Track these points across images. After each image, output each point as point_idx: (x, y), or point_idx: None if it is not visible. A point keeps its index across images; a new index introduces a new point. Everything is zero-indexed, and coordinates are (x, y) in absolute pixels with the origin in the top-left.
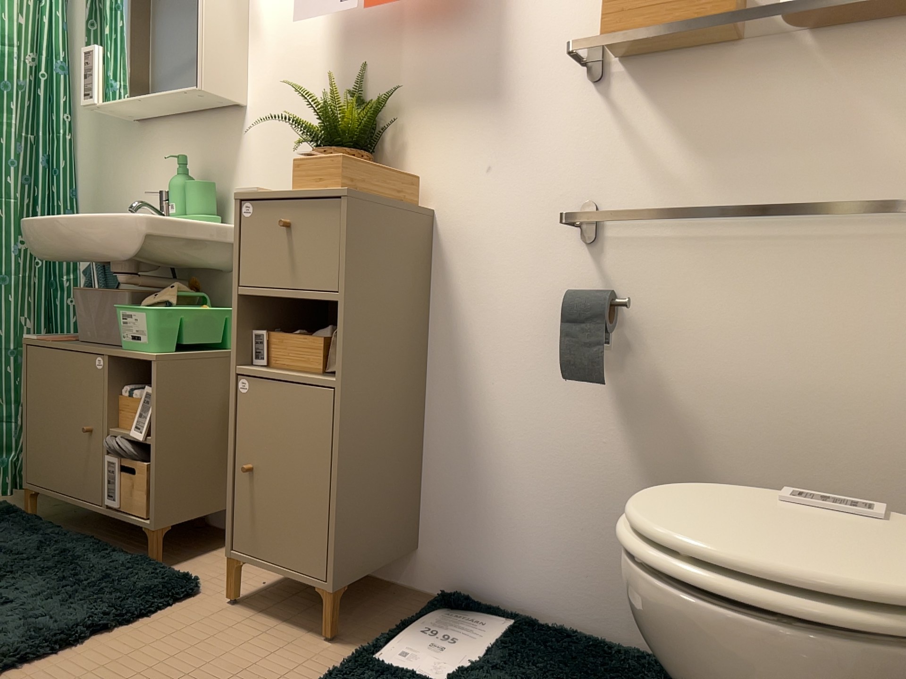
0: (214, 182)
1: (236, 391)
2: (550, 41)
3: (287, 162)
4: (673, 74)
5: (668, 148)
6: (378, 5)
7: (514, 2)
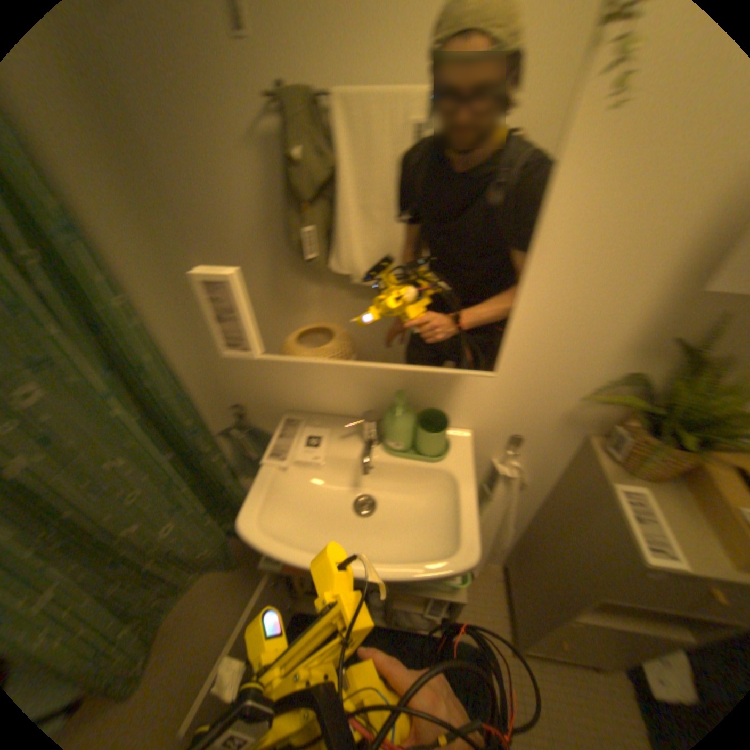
0: (410, 387)
1: (564, 629)
2: None
3: (538, 387)
4: None
5: None
6: None
7: None
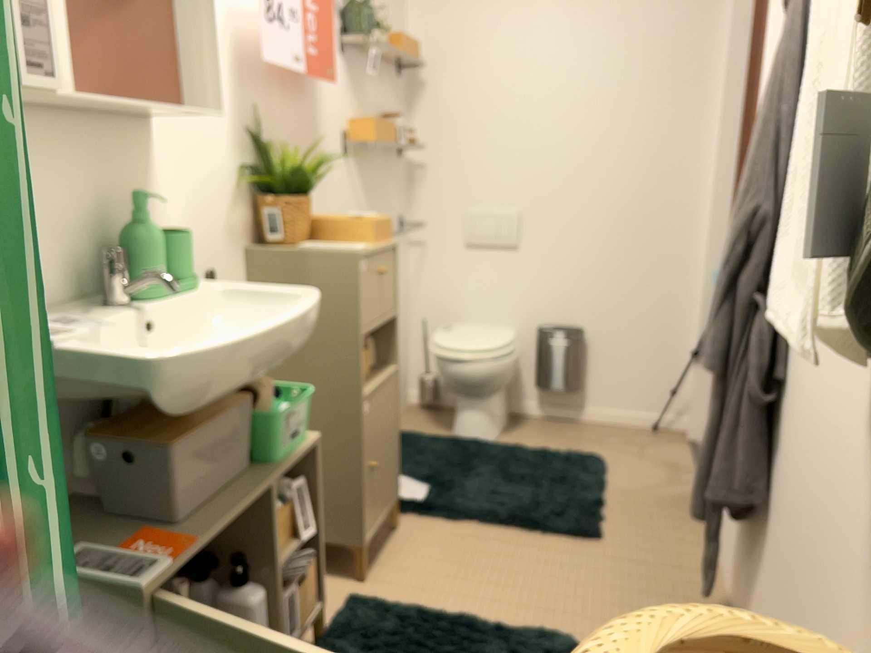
0: (112, 220)
1: (364, 418)
2: (333, 123)
3: (203, 194)
4: (362, 157)
5: (363, 196)
6: (310, 72)
7: (320, 89)
